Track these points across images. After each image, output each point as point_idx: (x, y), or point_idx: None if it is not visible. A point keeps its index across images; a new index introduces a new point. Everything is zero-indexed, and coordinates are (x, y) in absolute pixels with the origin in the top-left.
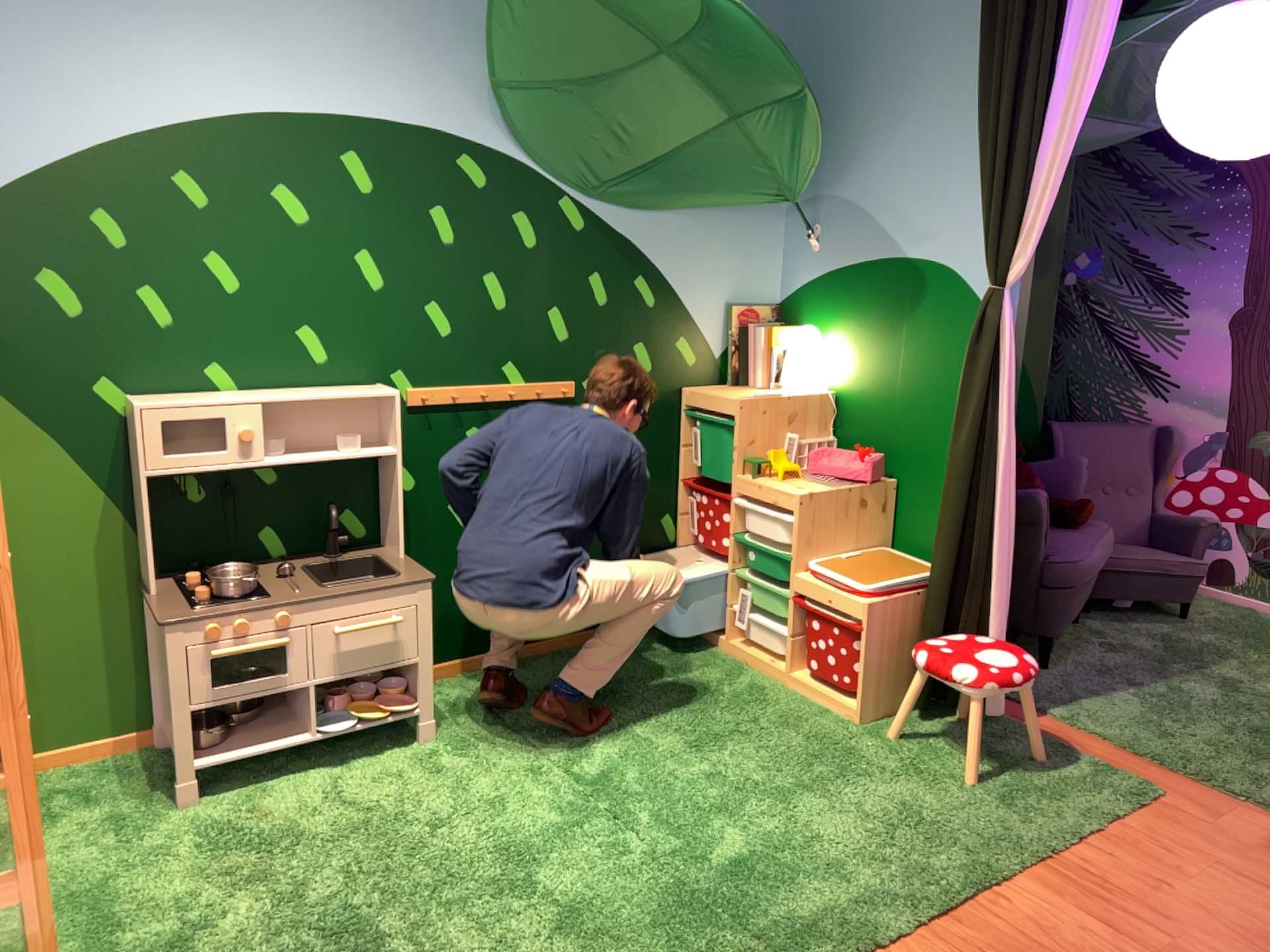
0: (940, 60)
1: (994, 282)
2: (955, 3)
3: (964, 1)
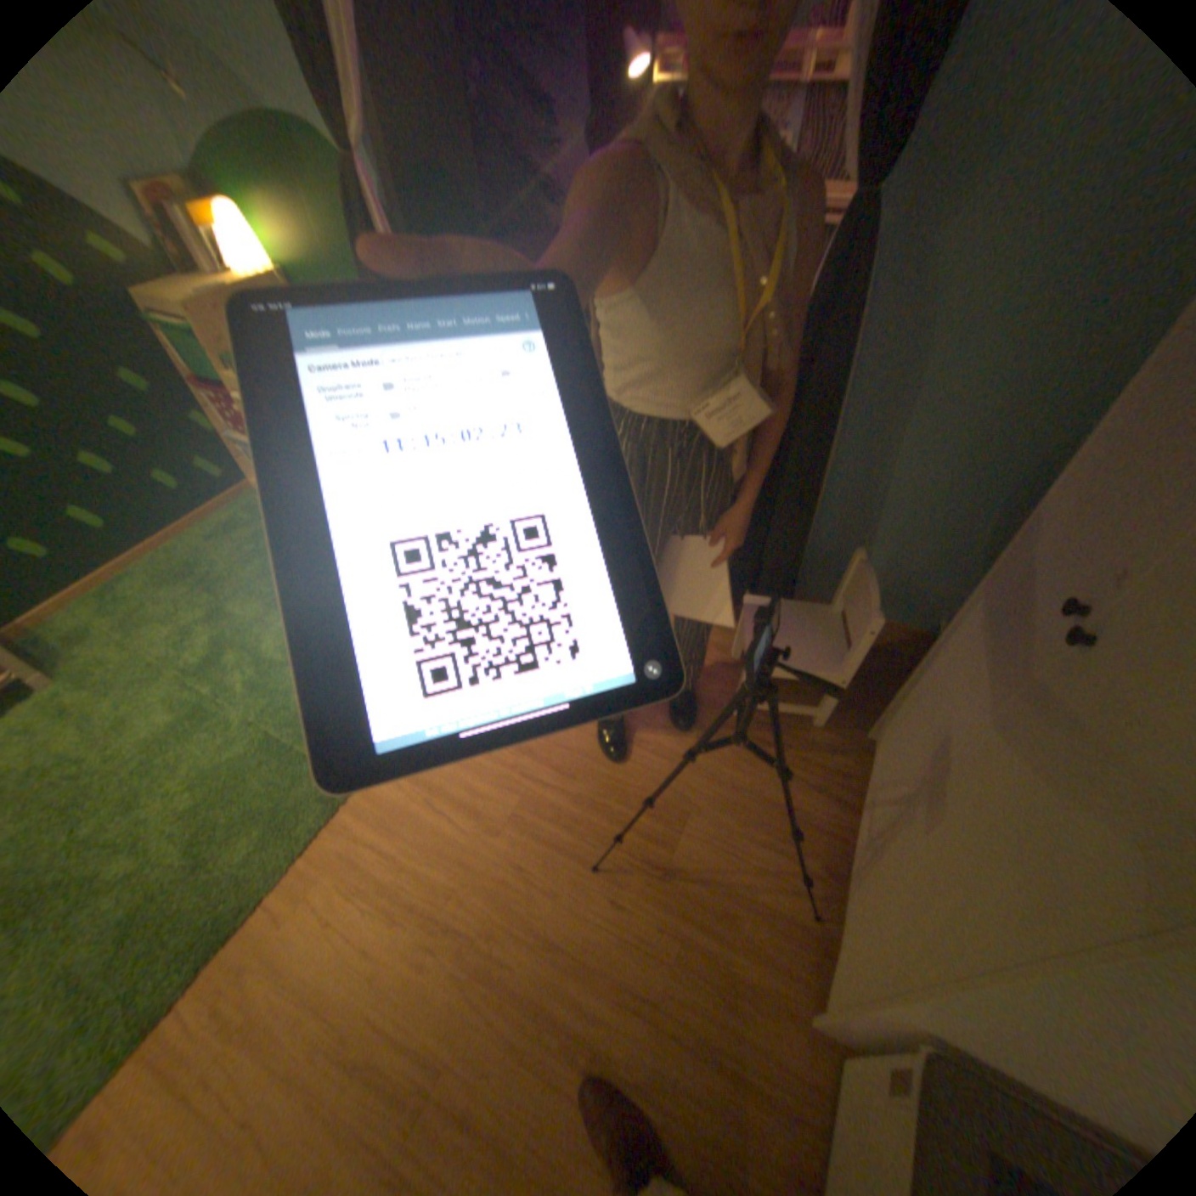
0: None
1: (340, 151)
2: None
3: None
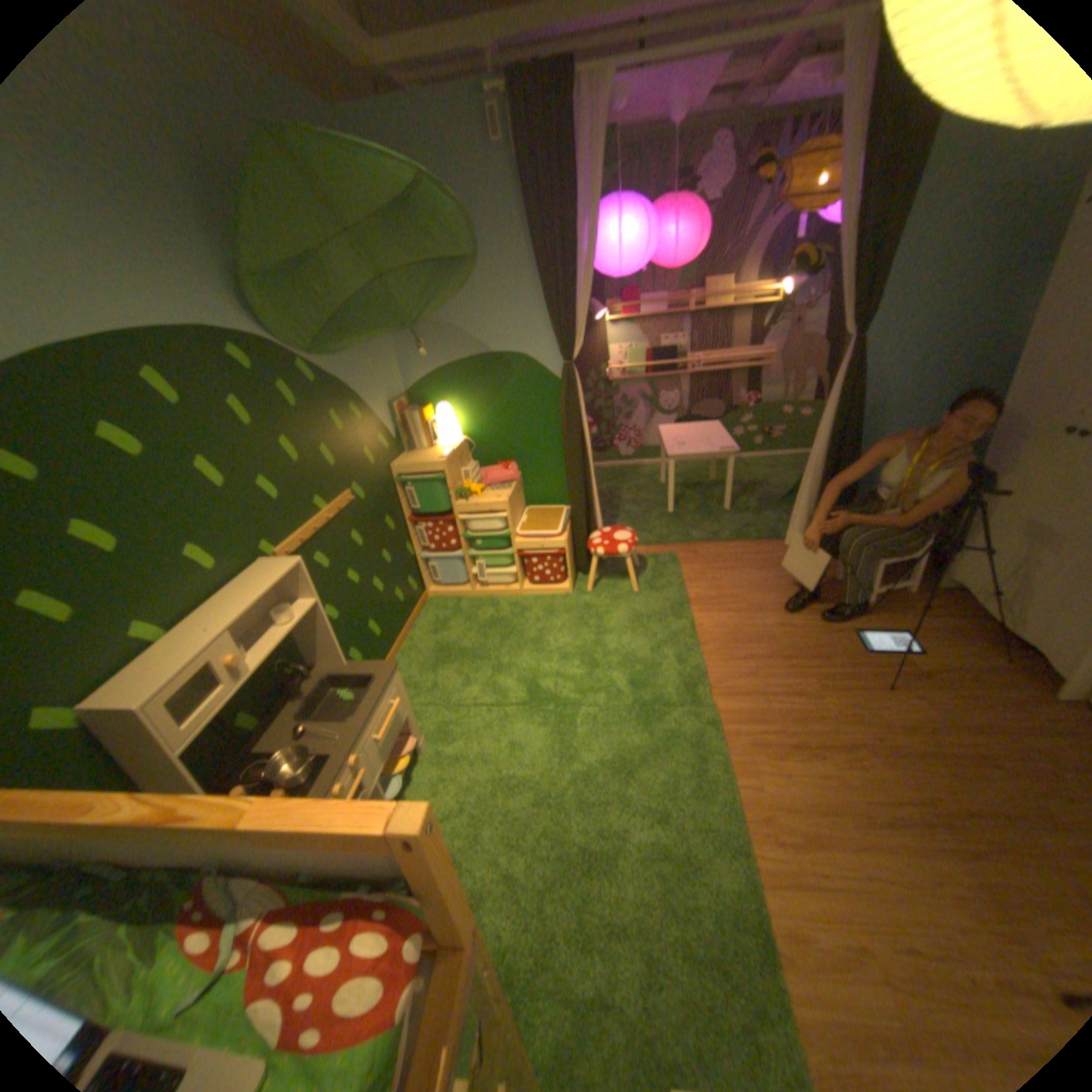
0: (486, 229)
1: (567, 361)
2: (488, 191)
3: (494, 190)
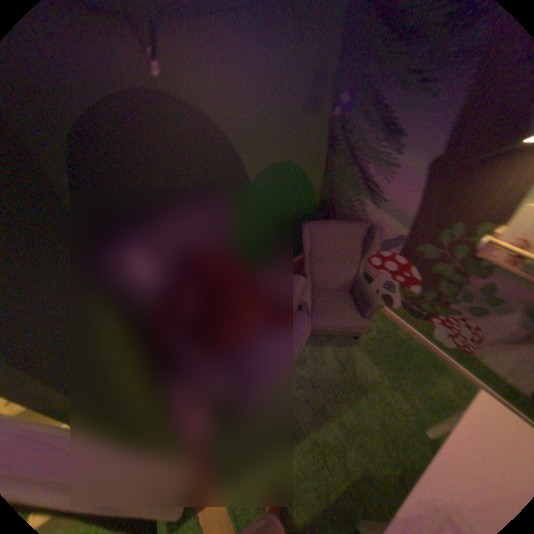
0: None
1: None
2: None
3: None
